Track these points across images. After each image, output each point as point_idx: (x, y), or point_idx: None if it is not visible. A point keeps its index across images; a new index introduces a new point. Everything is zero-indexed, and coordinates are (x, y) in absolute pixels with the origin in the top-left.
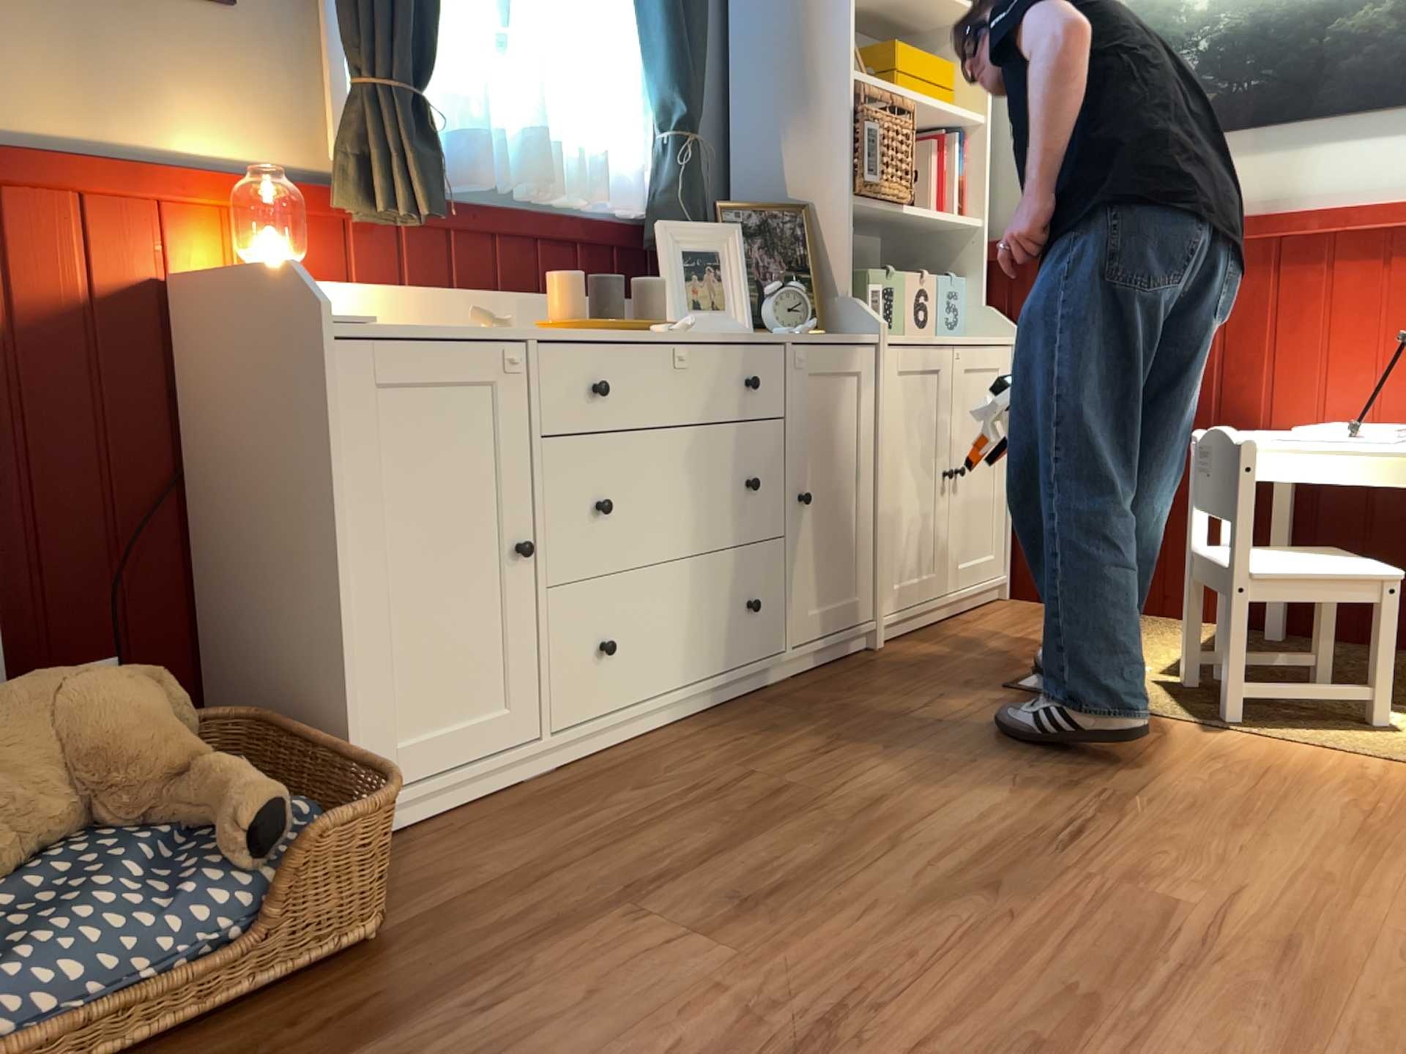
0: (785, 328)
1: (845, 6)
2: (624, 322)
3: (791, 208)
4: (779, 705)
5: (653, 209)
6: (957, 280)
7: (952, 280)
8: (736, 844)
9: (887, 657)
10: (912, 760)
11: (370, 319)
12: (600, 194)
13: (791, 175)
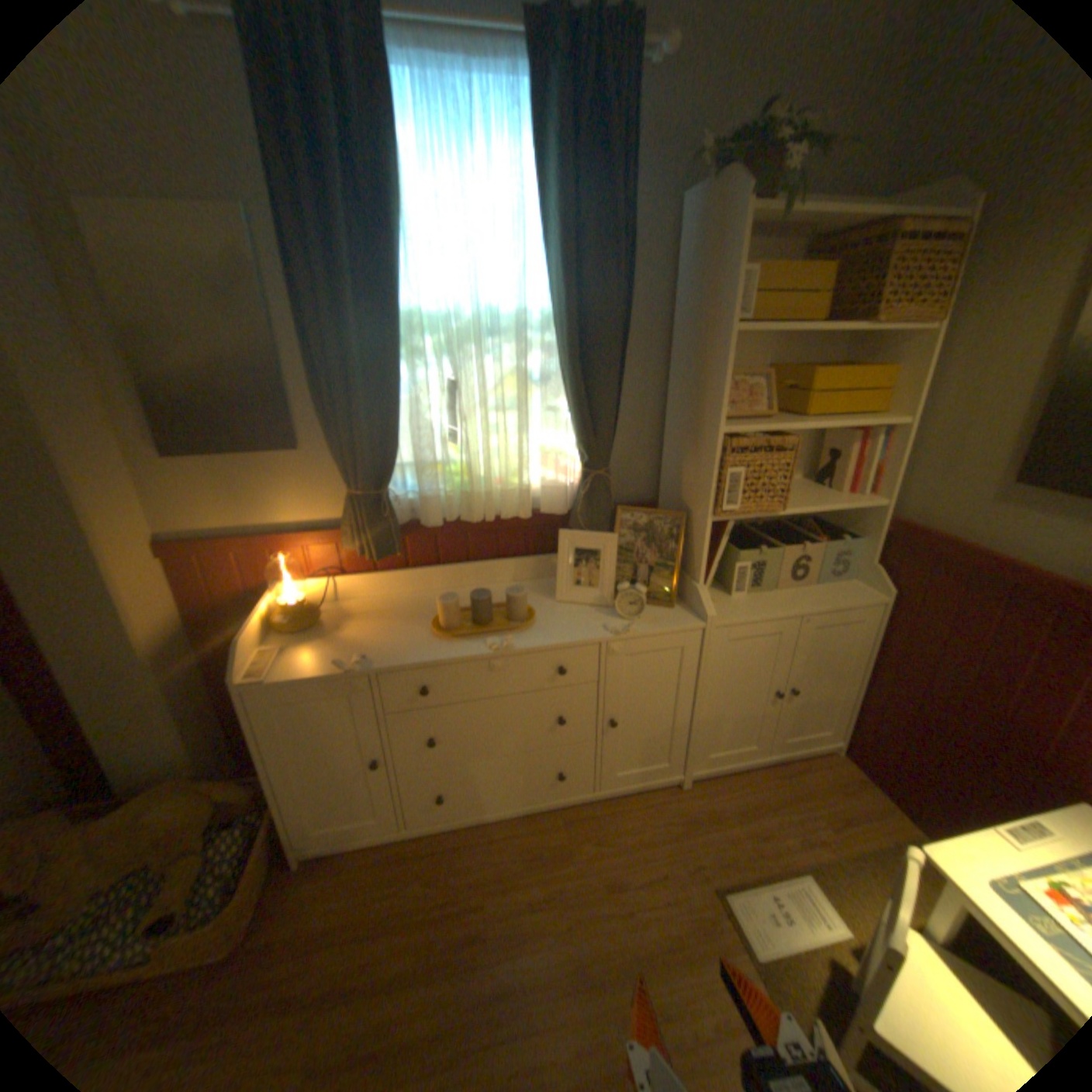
0: (610, 627)
1: (723, 378)
2: (474, 634)
3: (682, 507)
4: (567, 833)
5: (573, 511)
6: (859, 537)
7: (856, 536)
8: (404, 987)
9: (683, 803)
10: (570, 956)
11: (263, 680)
12: (521, 515)
13: (684, 485)
